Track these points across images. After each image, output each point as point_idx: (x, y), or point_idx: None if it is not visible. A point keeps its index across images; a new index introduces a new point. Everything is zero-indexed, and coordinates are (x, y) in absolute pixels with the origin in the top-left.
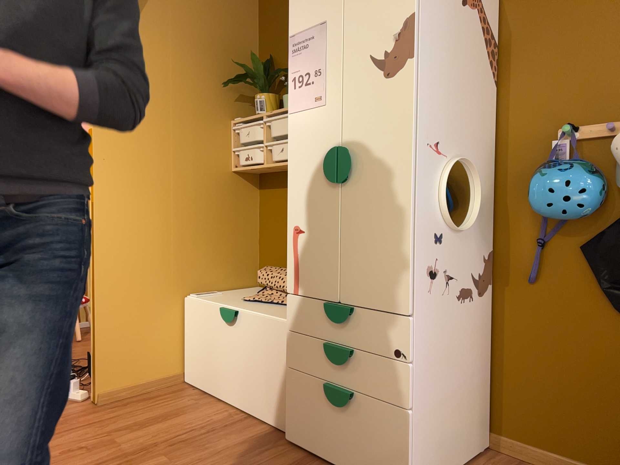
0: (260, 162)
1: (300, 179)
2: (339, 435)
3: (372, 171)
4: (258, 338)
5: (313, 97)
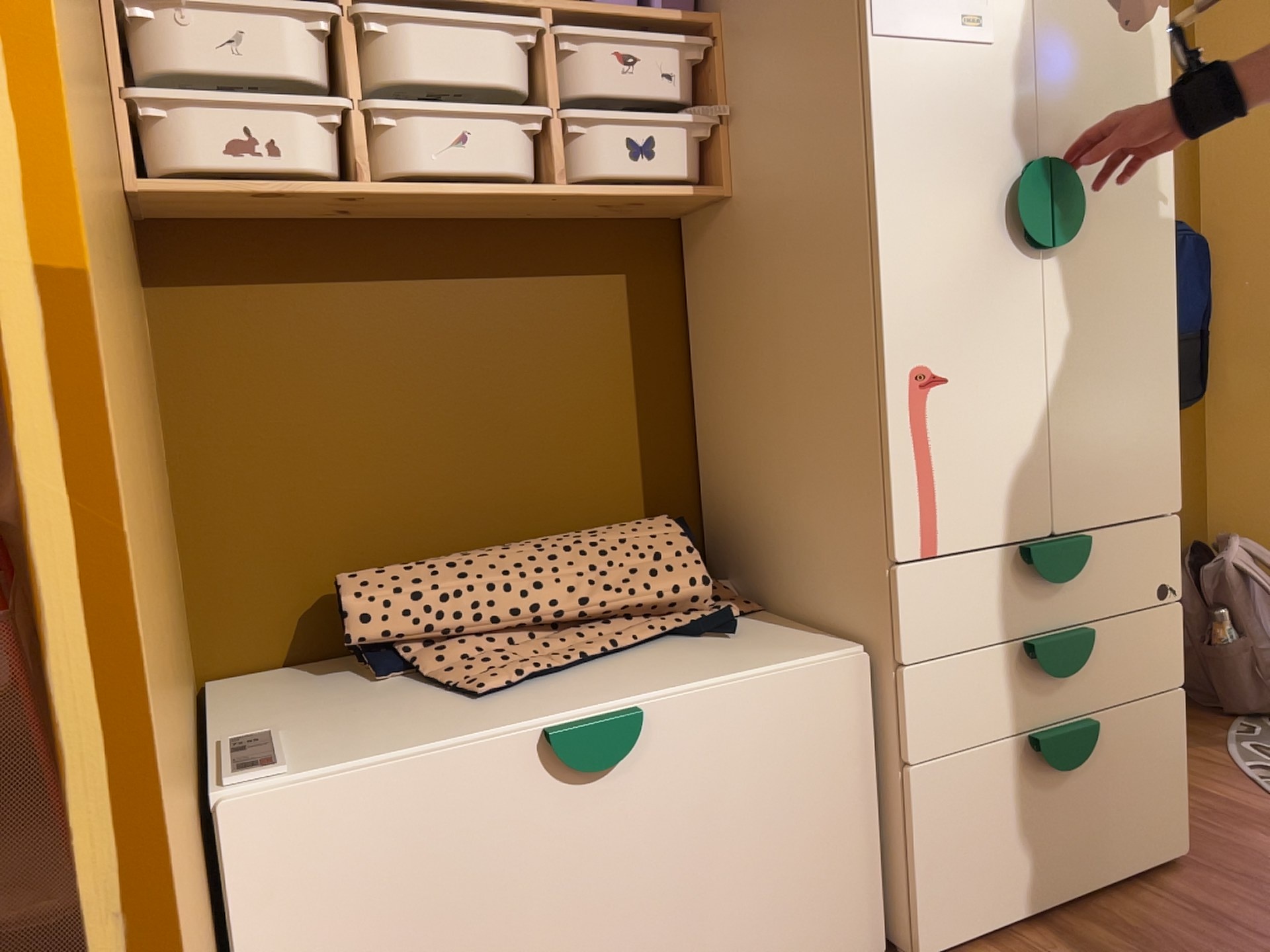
0: (327, 177)
1: (927, 236)
2: (1064, 833)
3: (1107, 228)
4: (749, 752)
5: (957, 14)
